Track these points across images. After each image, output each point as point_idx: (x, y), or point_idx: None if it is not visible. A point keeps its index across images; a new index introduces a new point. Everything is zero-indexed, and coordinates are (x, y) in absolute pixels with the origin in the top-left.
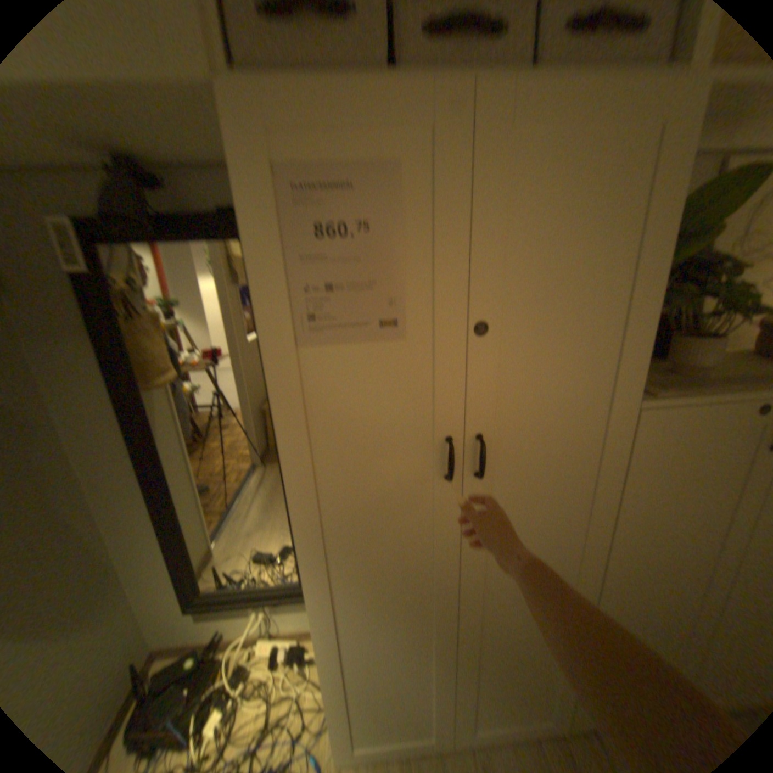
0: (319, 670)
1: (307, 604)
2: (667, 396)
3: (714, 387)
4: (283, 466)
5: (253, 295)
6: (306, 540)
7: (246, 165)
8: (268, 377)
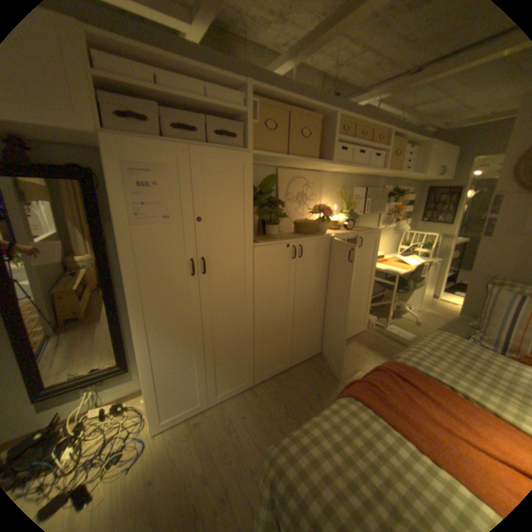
0: (141, 376)
1: (135, 340)
2: (260, 242)
3: (274, 240)
4: (123, 274)
5: (111, 204)
6: (134, 307)
7: (109, 159)
8: (117, 236)
